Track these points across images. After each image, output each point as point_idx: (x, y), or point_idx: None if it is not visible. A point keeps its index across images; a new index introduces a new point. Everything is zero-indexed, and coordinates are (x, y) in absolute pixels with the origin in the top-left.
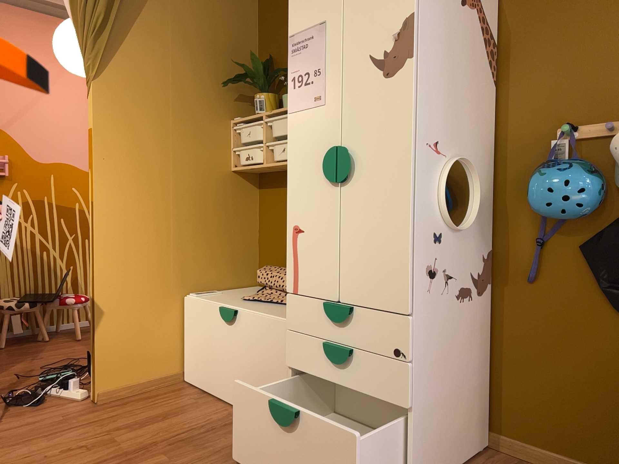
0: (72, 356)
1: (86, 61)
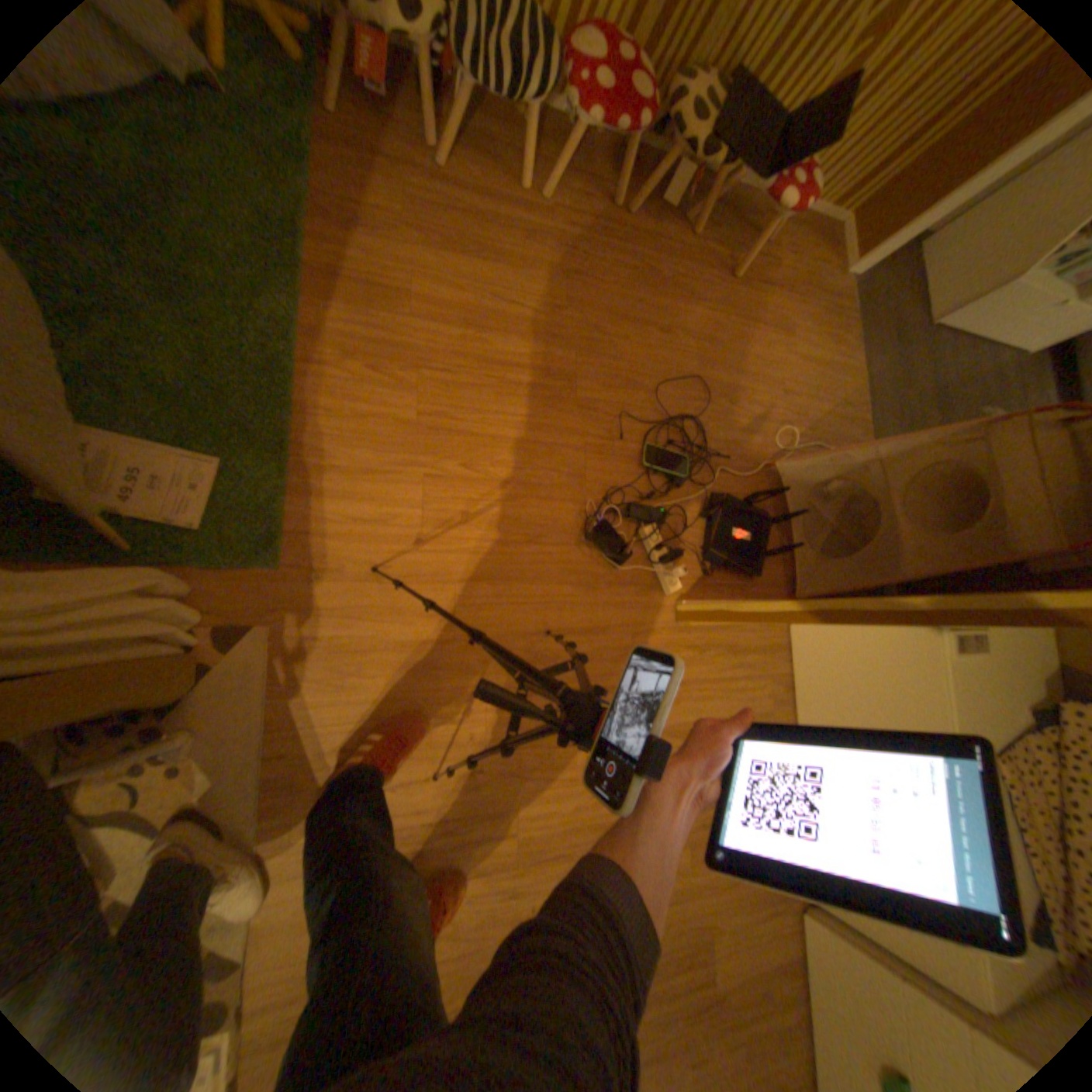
0: (707, 366)
1: None
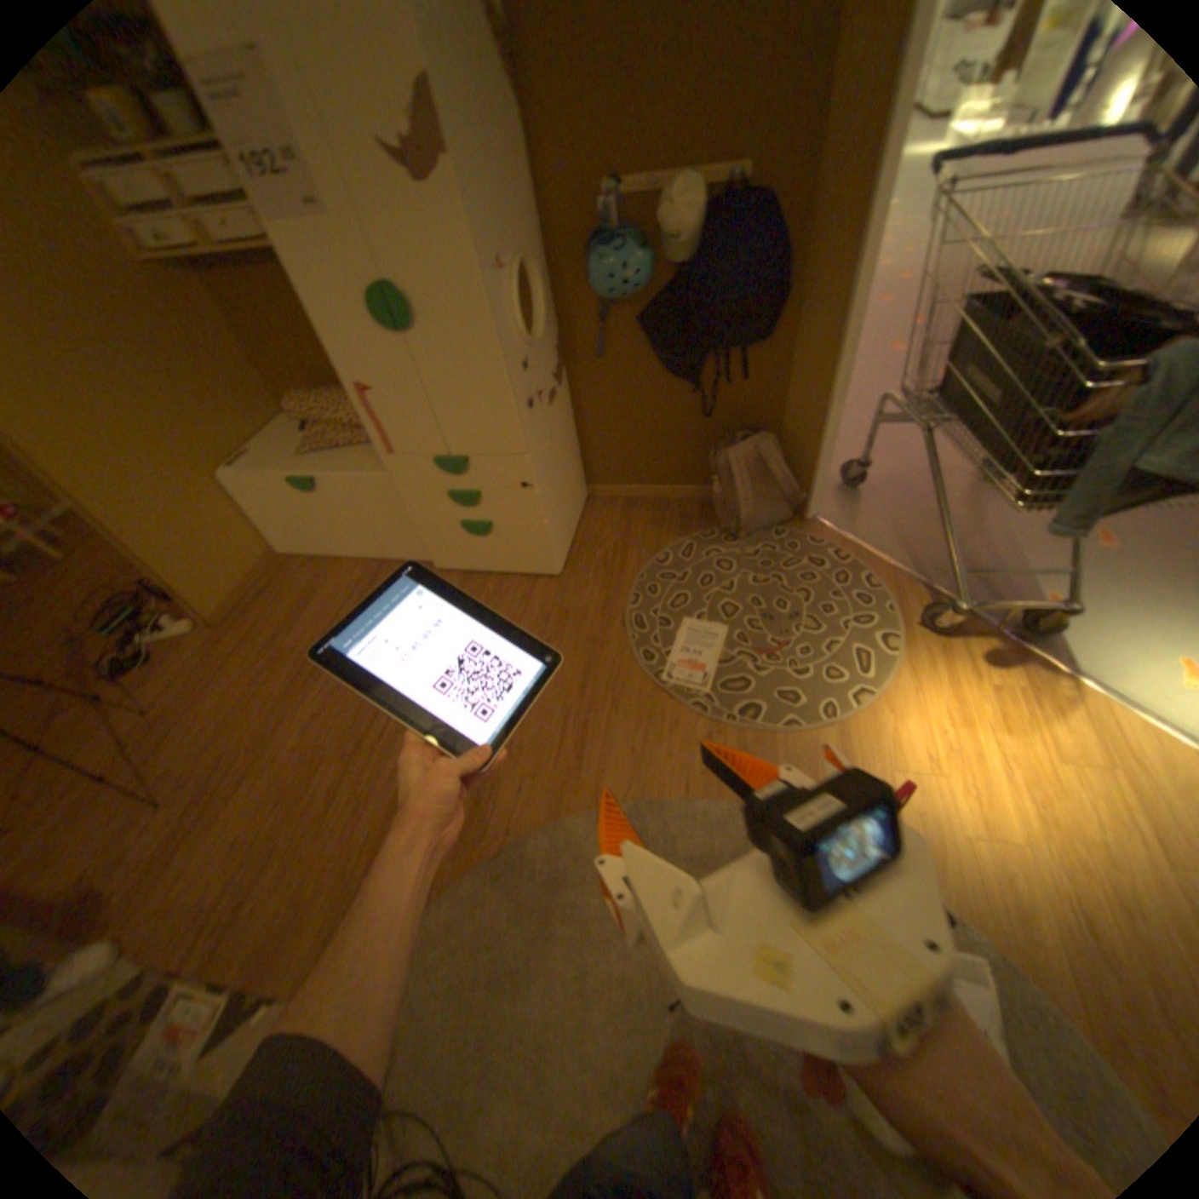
0: (90, 590)
1: None
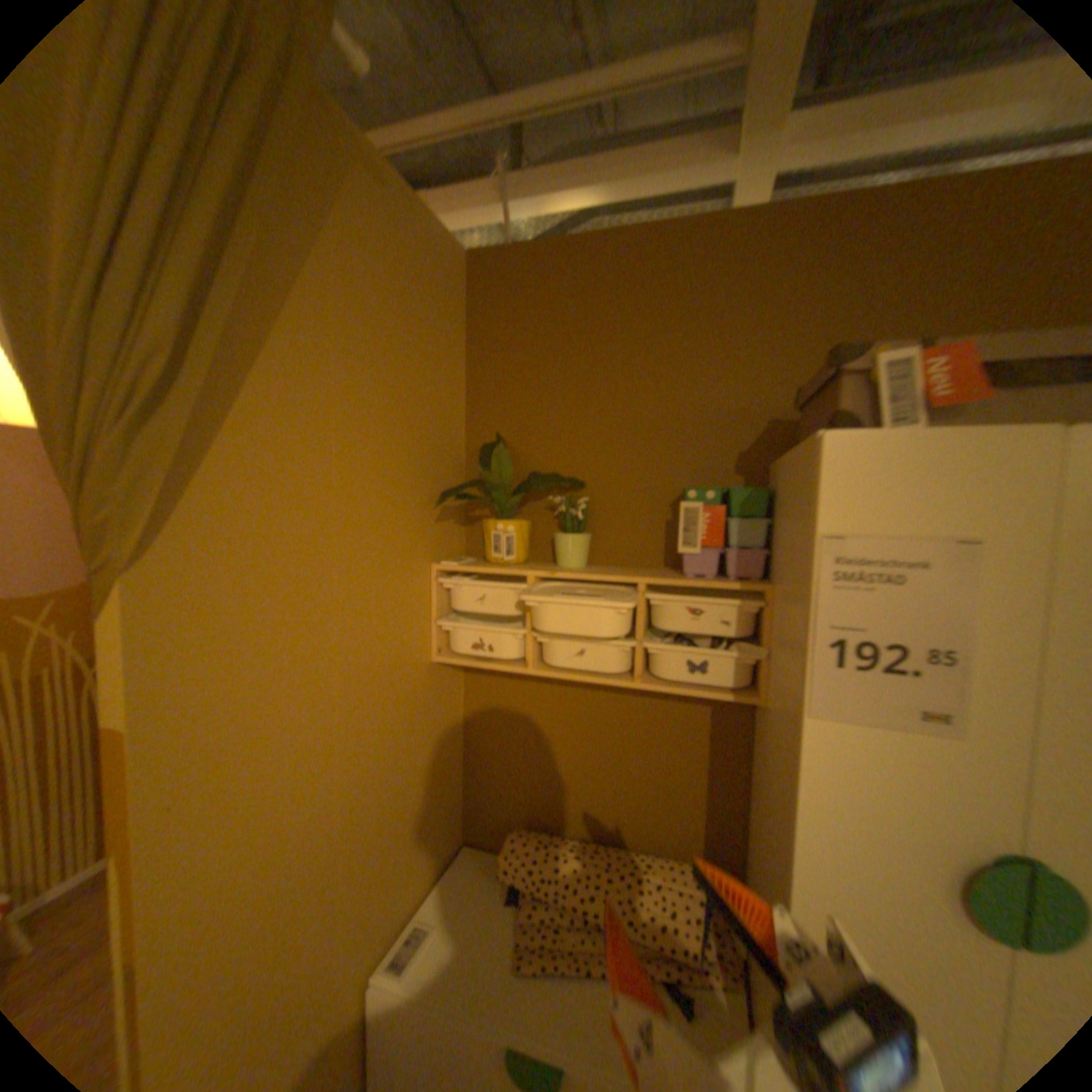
0: None
1: (80, 496)
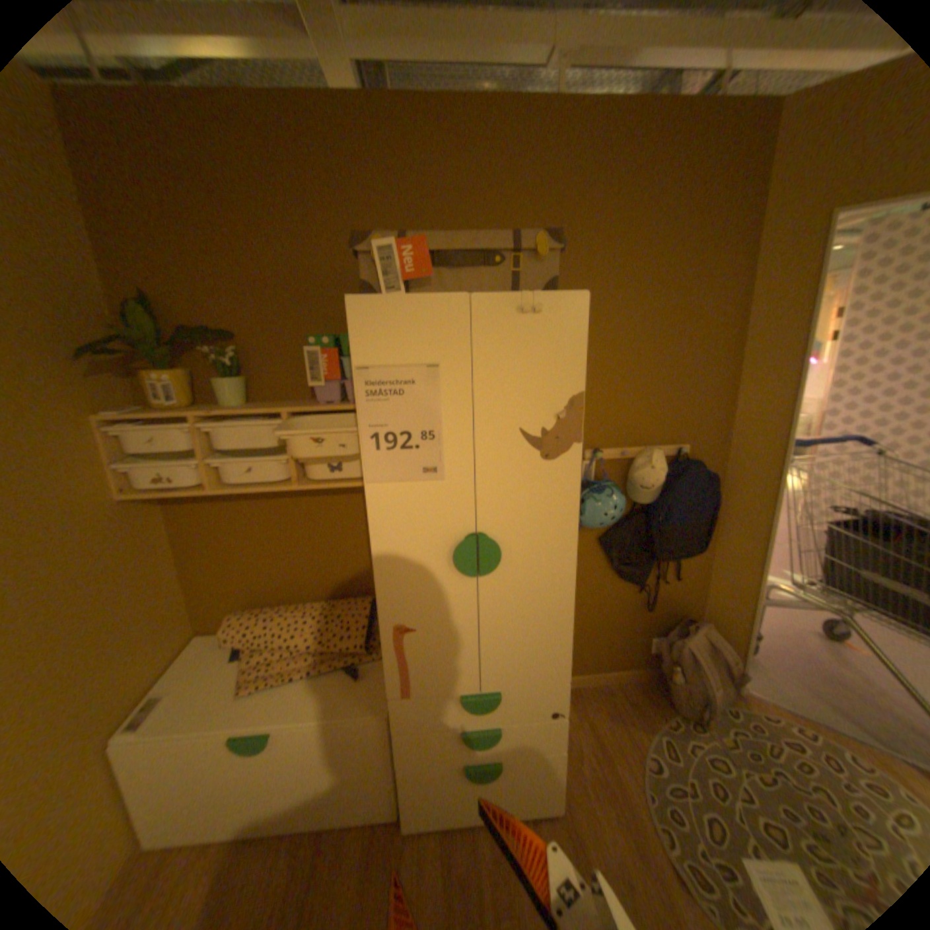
0: None
1: None
